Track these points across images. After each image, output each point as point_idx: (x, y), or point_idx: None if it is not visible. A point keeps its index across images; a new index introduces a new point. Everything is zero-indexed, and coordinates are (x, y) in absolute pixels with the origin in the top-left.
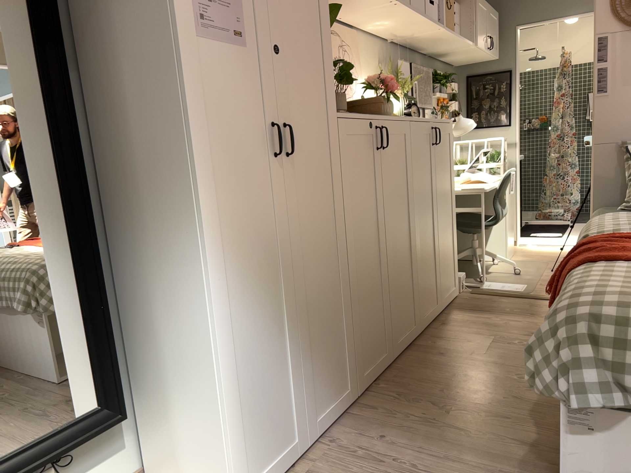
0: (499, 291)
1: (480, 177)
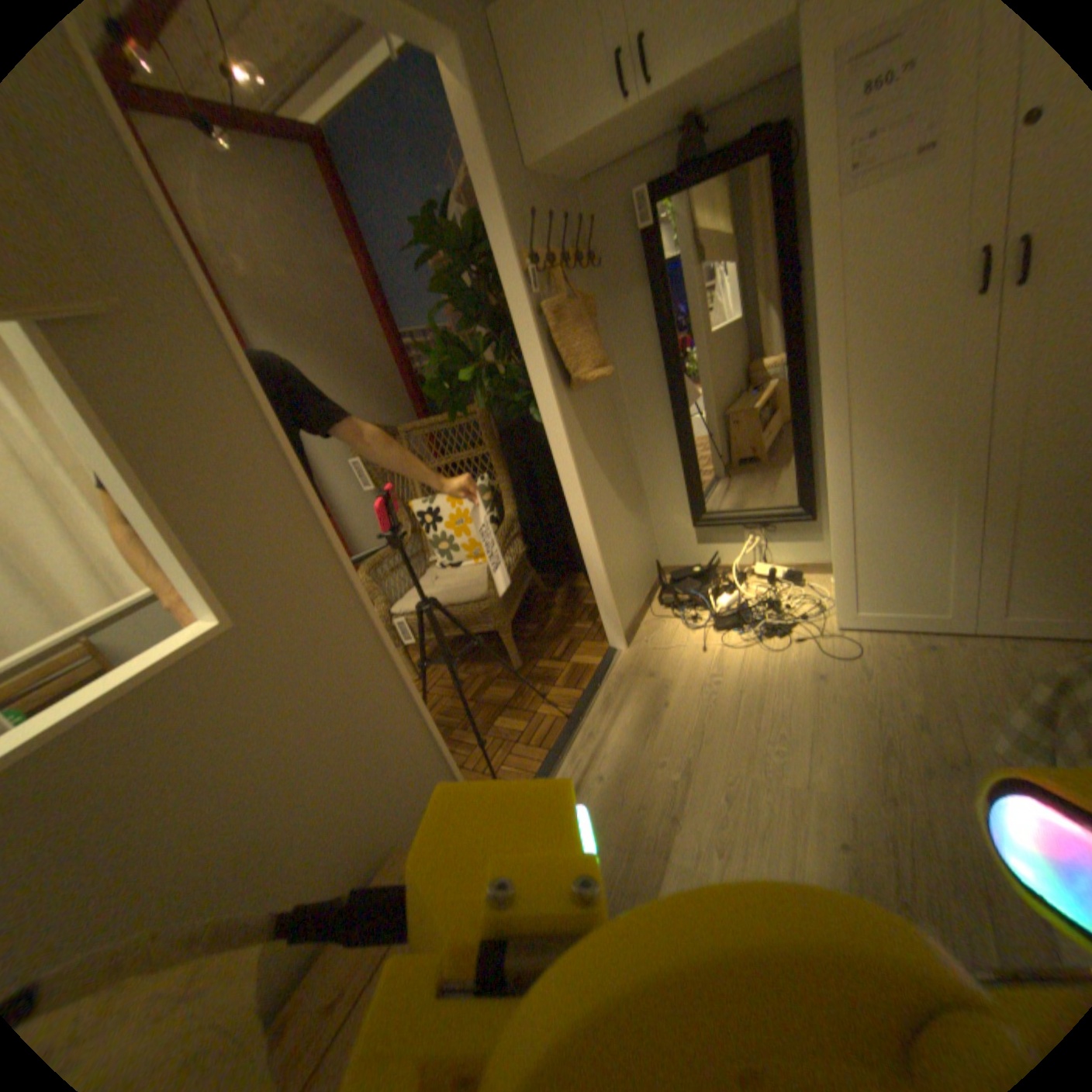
0: None
1: None
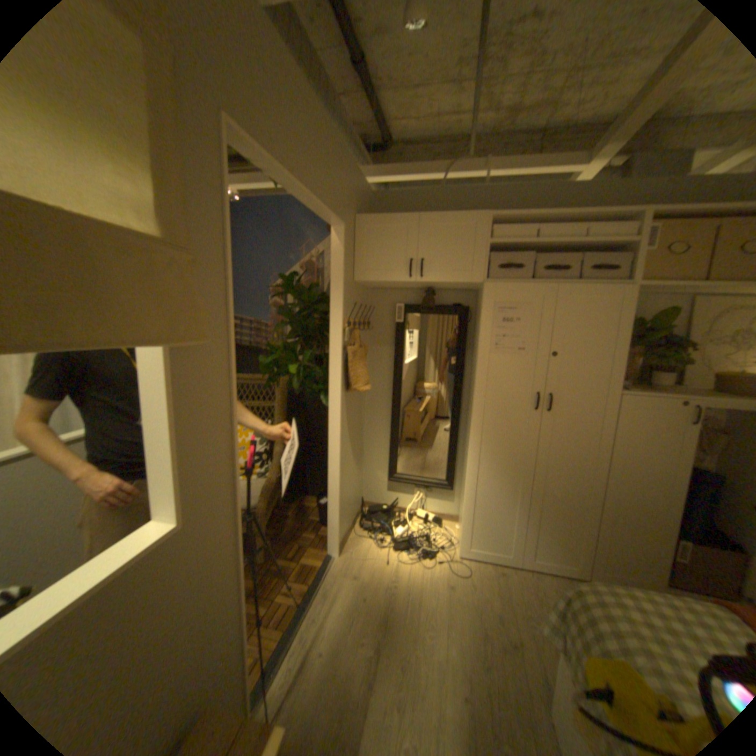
0: None
1: None
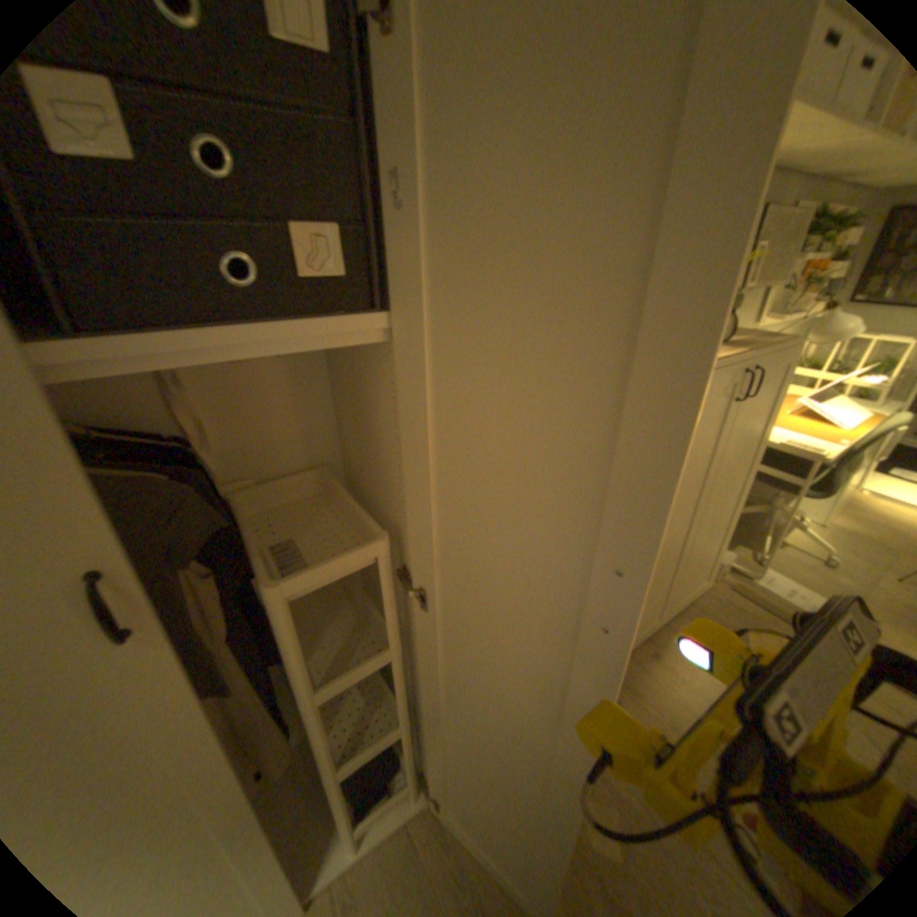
0: (784, 607)
1: (834, 414)
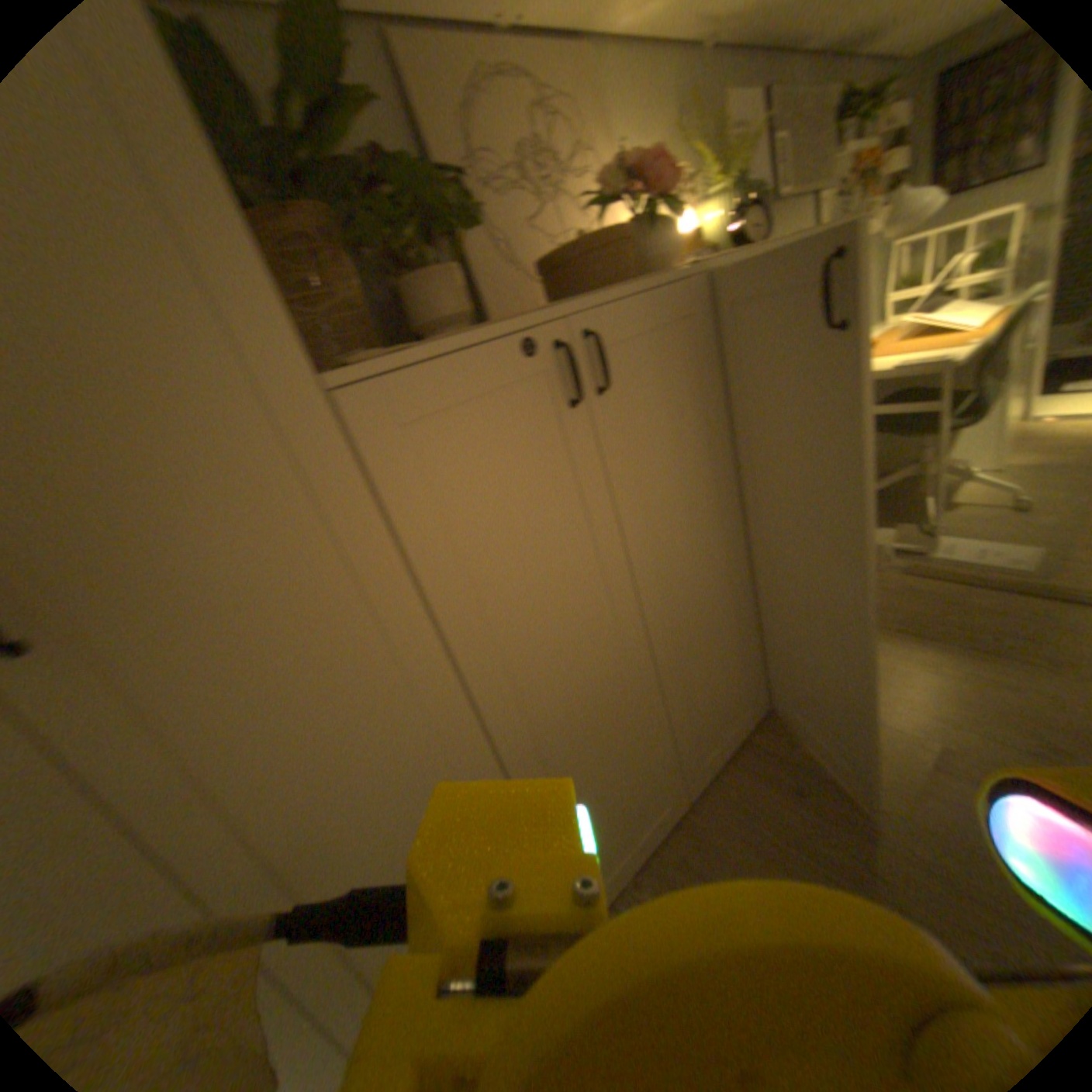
0: (975, 571)
1: (952, 318)
